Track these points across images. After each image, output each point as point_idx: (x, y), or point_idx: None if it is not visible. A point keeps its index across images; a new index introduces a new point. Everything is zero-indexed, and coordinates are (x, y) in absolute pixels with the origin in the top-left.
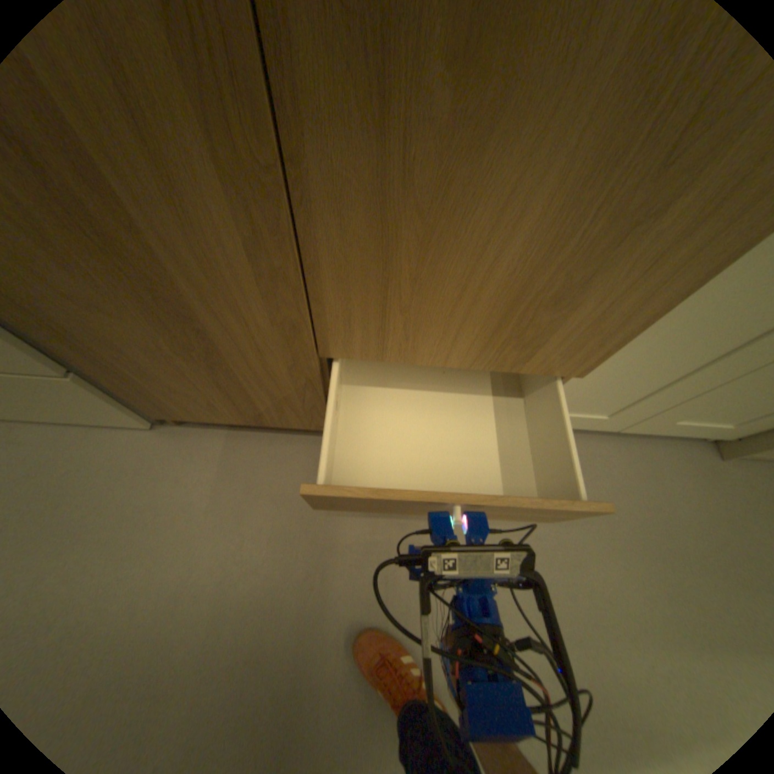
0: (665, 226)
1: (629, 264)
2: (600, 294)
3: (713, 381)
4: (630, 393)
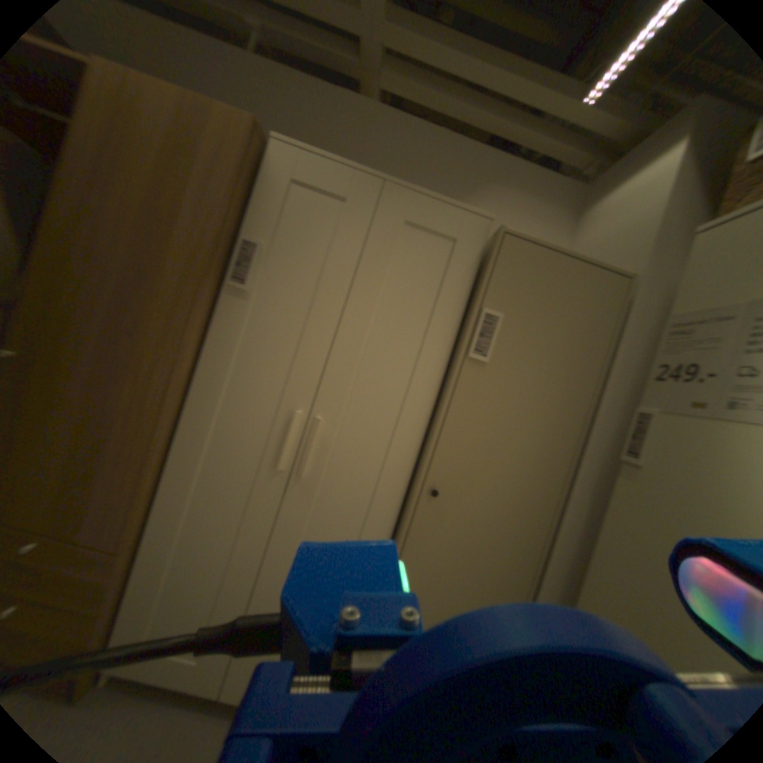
0: (102, 454)
1: (97, 470)
2: (92, 486)
3: (235, 608)
4: (191, 626)
